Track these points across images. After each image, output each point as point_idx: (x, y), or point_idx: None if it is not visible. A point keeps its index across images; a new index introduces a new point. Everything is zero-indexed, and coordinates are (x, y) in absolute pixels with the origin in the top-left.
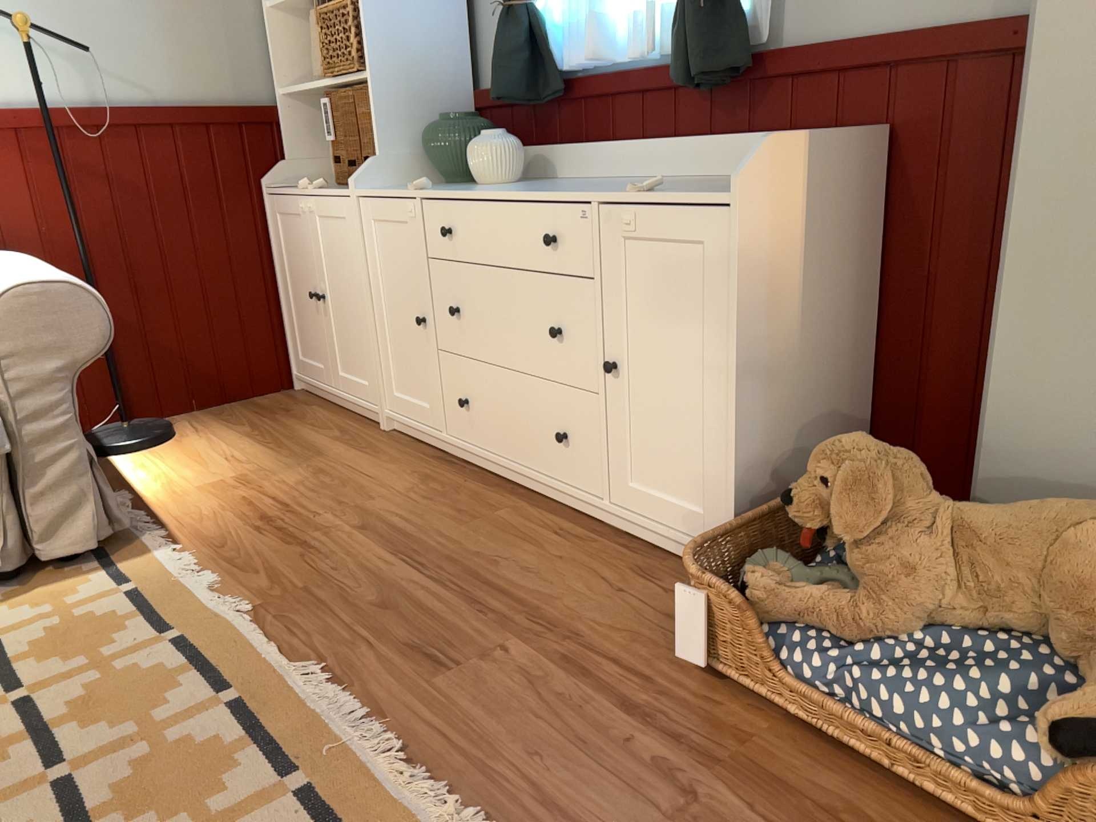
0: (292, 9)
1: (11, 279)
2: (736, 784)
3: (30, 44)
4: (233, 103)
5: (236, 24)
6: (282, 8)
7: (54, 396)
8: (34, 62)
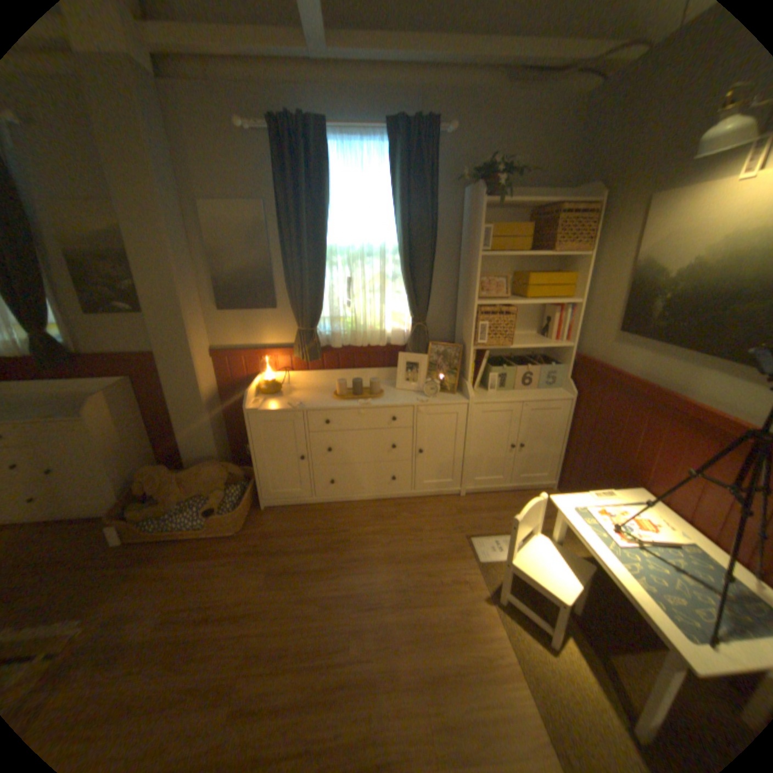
0: None
1: None
2: (138, 567)
3: None
4: None
5: None
6: None
7: None
8: None
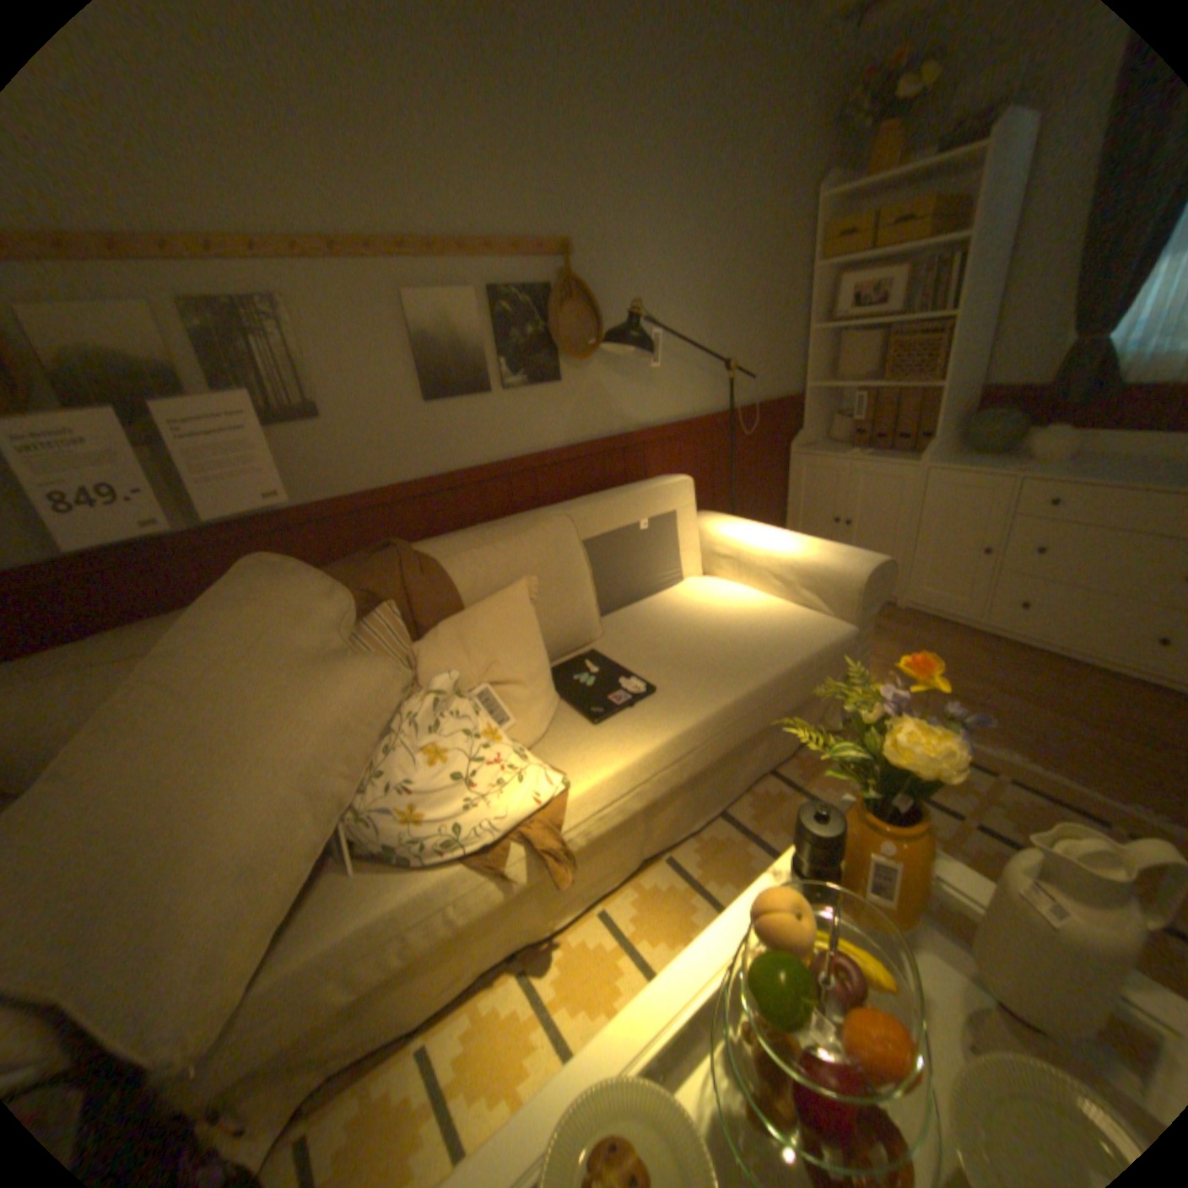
0: (823, 326)
1: (832, 554)
2: None
3: (732, 377)
4: (782, 394)
5: (791, 341)
6: (819, 326)
7: (870, 628)
8: (732, 389)
